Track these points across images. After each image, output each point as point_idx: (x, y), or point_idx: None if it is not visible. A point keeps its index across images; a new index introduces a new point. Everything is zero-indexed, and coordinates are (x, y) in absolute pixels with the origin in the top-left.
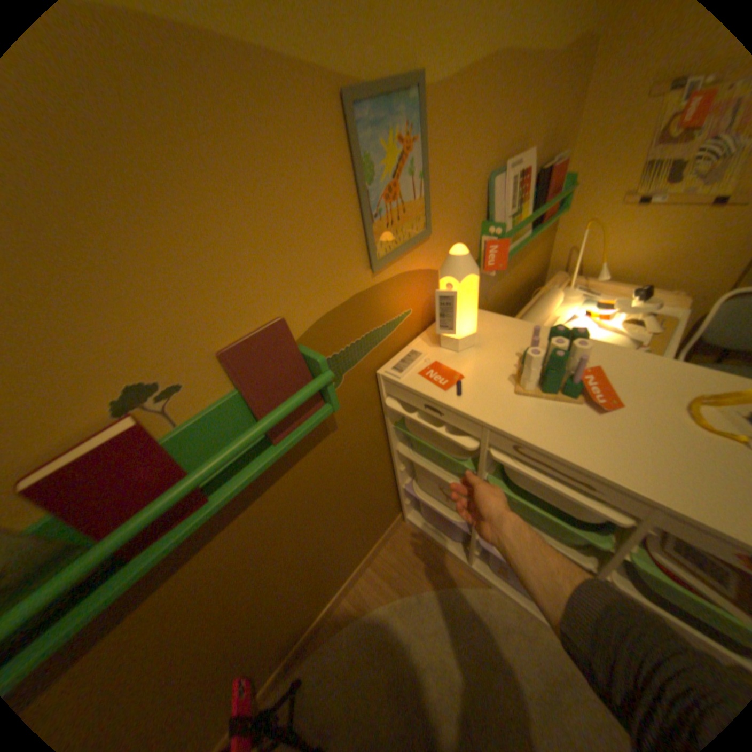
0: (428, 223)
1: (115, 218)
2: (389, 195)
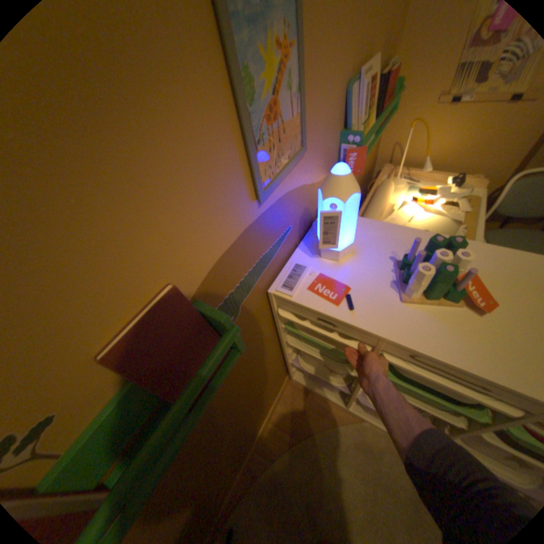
0: (304, 139)
1: None
2: (270, 114)
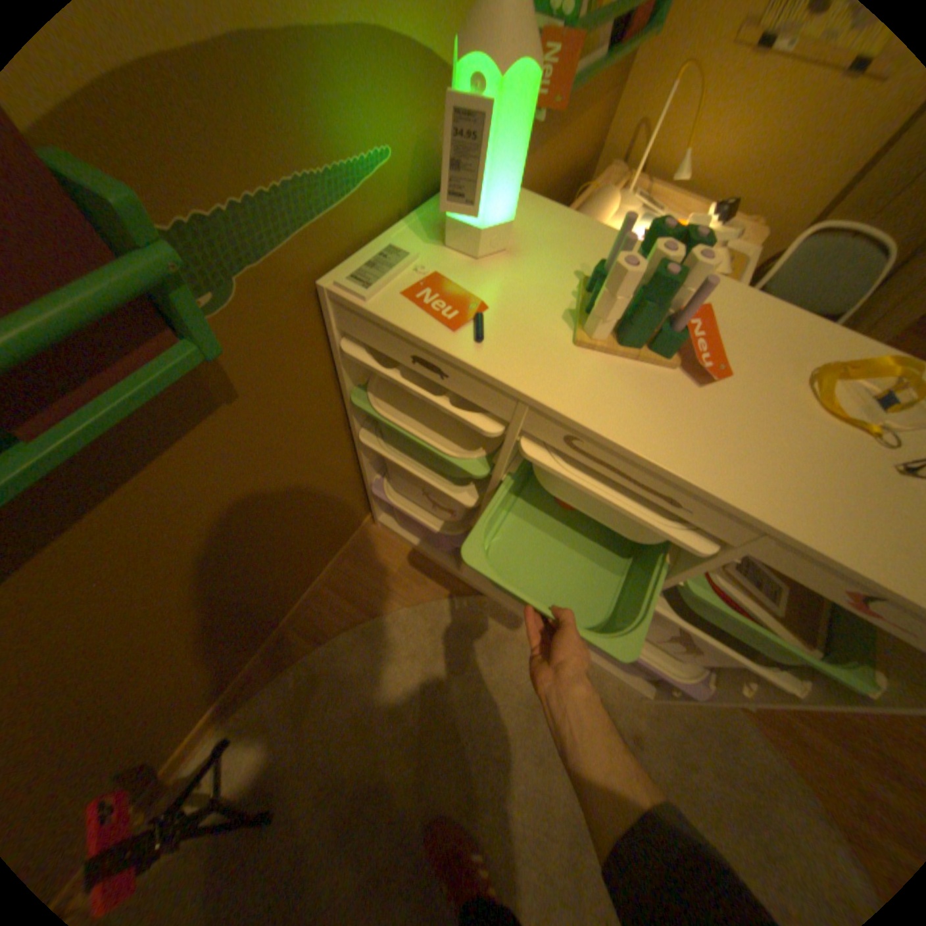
0: None
1: None
2: None
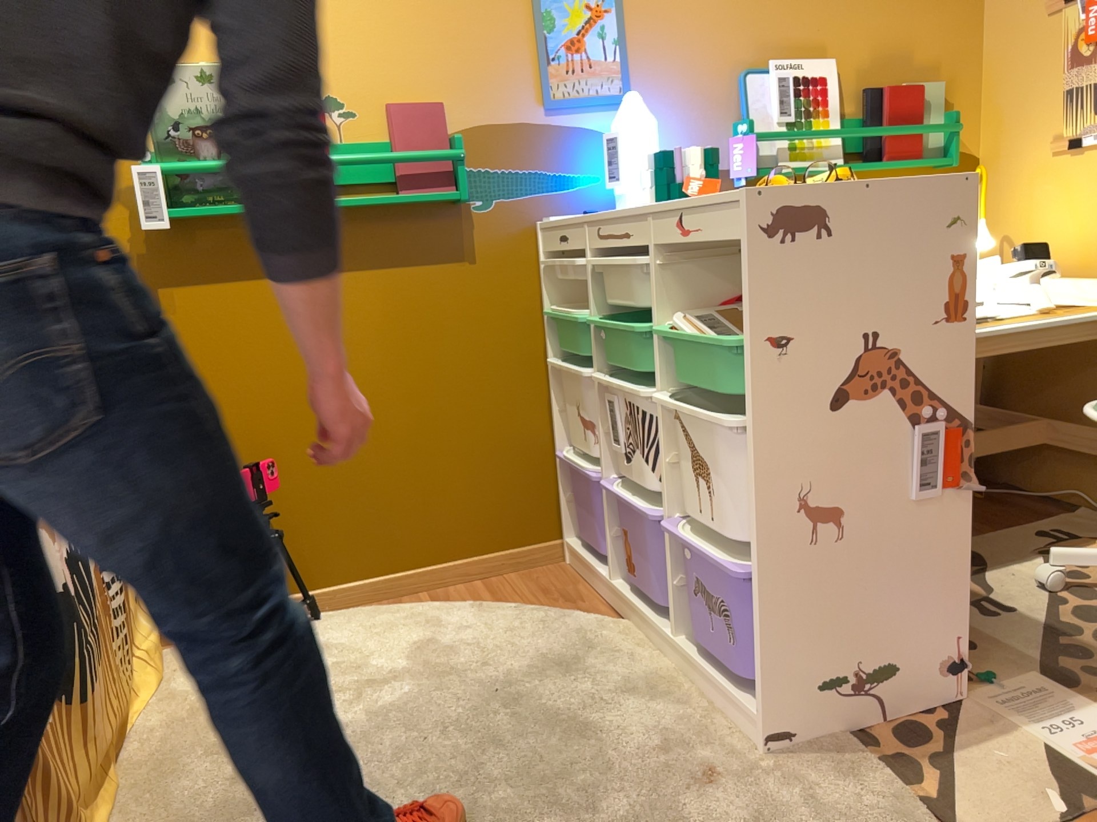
0: (624, 88)
1: (363, 4)
2: (570, 47)
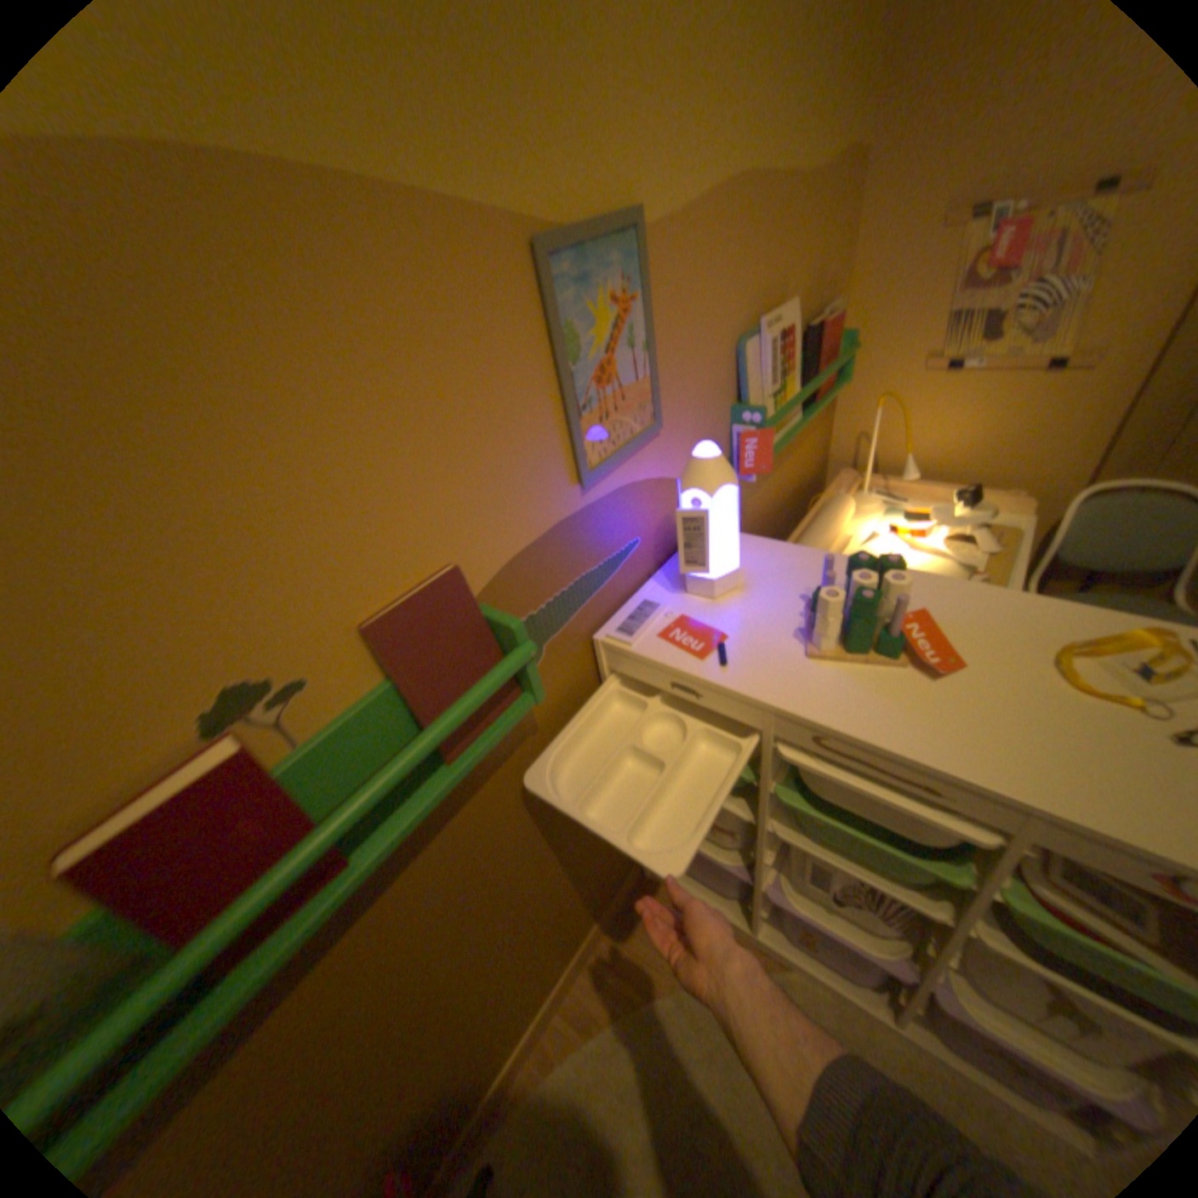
0: (657, 412)
1: (217, 435)
2: (602, 377)
